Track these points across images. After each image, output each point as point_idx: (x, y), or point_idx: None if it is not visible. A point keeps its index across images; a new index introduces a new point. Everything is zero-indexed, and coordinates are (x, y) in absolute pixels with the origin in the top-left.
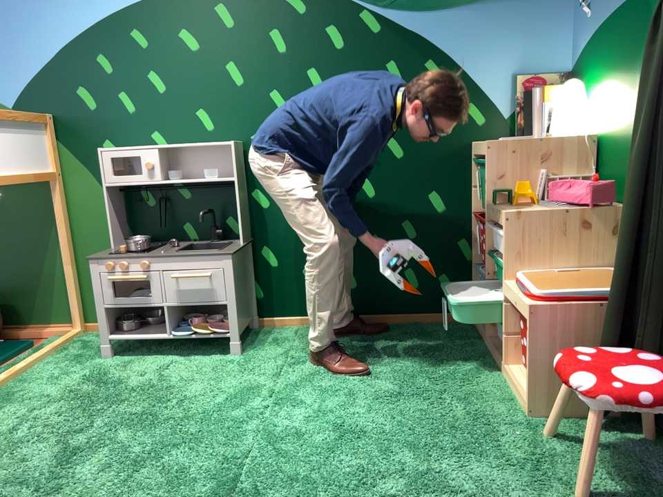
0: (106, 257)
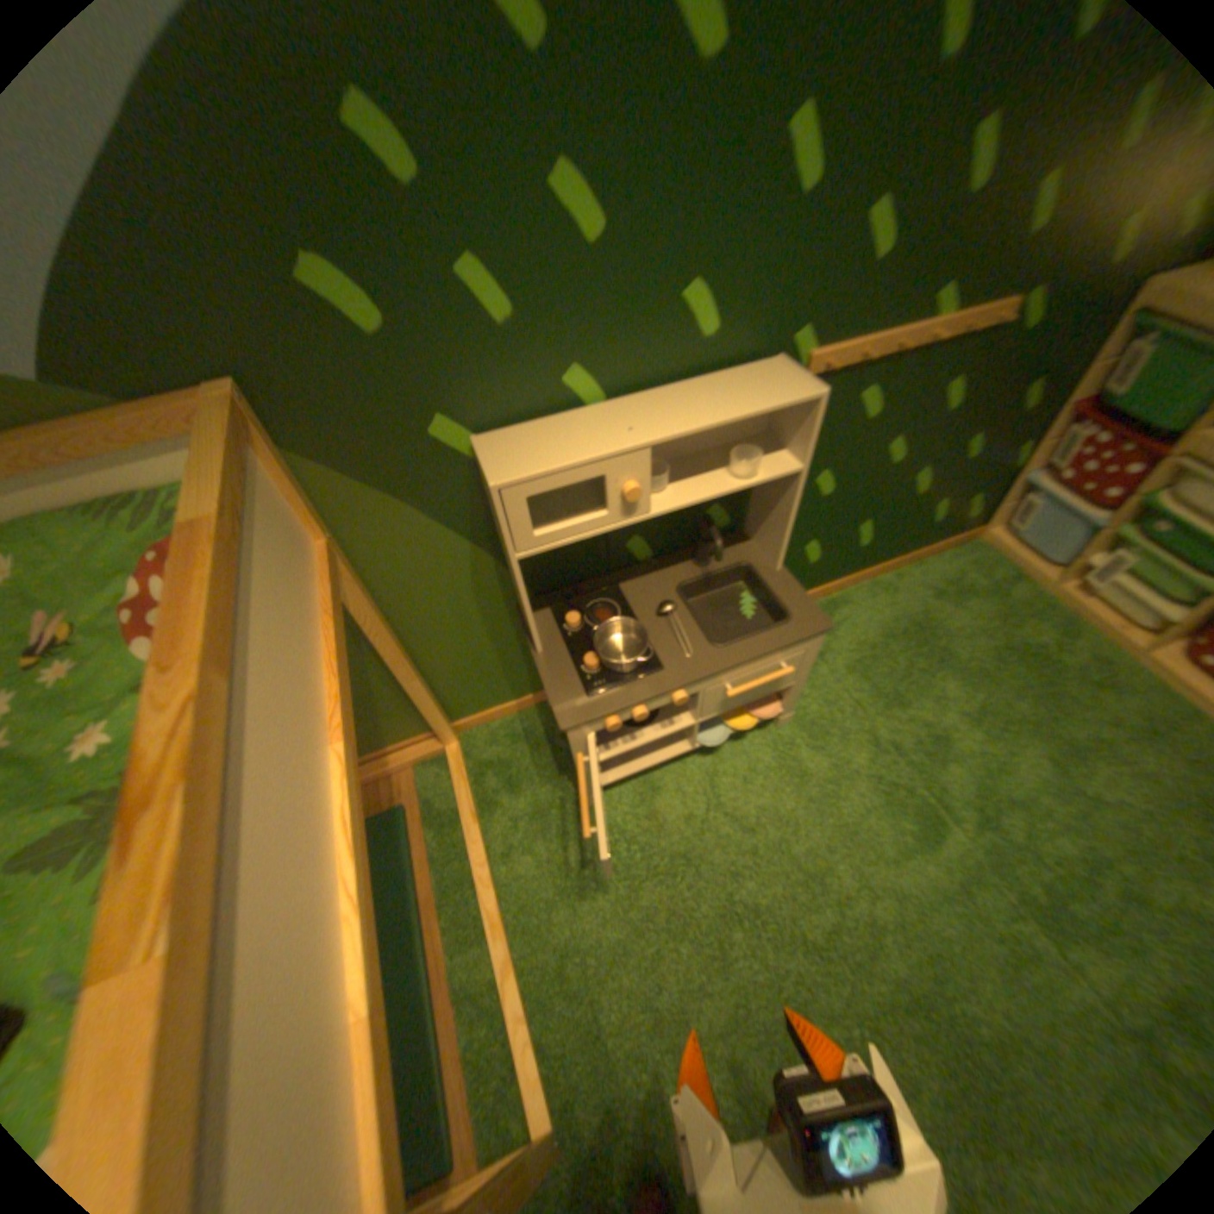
0: (603, 714)
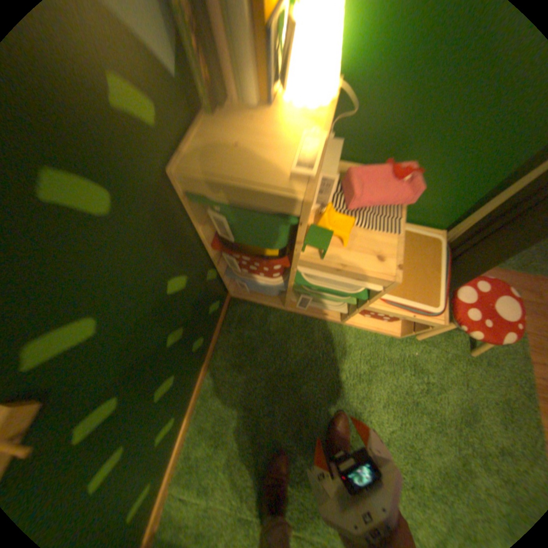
0: None
